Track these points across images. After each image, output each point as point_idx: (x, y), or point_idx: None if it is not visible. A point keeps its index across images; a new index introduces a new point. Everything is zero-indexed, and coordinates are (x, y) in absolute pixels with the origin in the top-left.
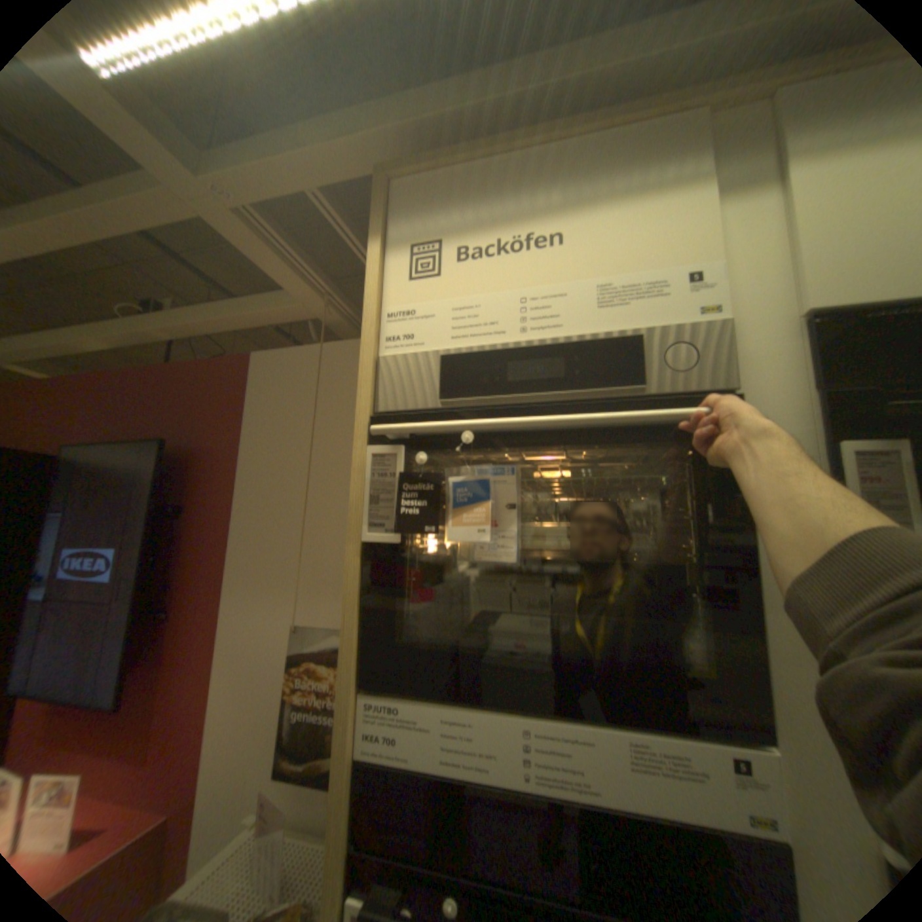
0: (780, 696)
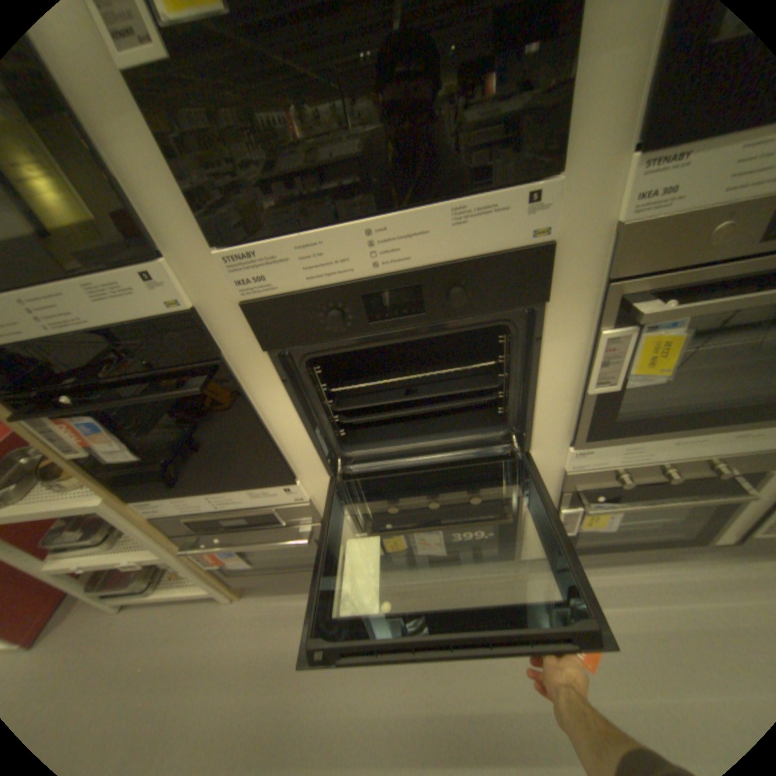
0: (146, 220)
